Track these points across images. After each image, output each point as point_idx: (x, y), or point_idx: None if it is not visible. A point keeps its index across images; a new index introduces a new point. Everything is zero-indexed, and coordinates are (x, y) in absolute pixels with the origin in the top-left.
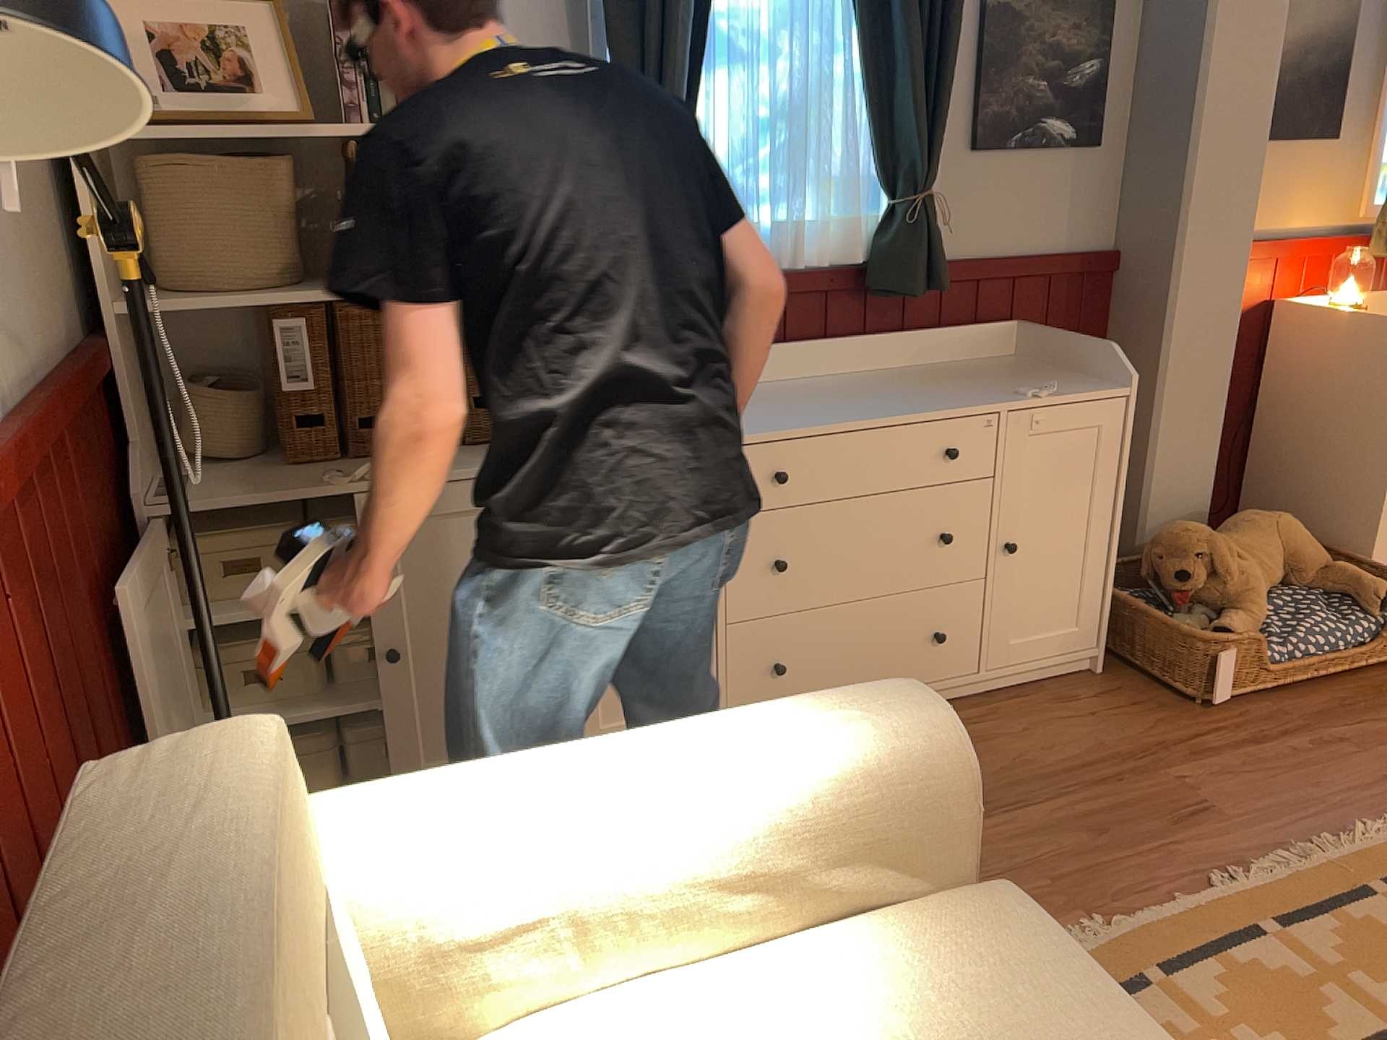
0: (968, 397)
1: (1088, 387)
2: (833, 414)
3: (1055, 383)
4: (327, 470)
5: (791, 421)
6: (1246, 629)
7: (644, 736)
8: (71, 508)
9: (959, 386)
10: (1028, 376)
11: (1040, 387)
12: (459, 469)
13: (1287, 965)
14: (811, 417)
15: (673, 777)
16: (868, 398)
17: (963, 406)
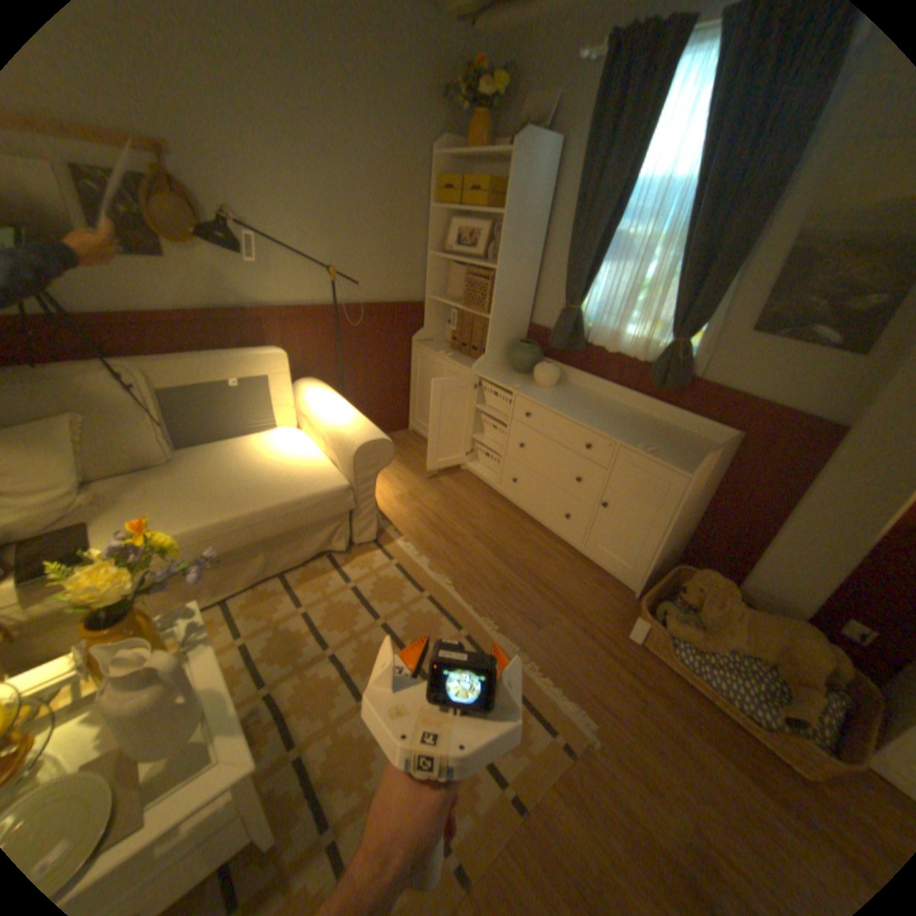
0: (621, 433)
1: (679, 463)
2: (562, 407)
3: (654, 449)
4: (448, 352)
5: (547, 400)
6: (697, 644)
7: (349, 408)
8: (375, 330)
9: (640, 432)
10: (681, 449)
11: (661, 450)
12: (461, 364)
13: (444, 634)
14: (554, 403)
15: (333, 412)
16: (596, 413)
17: (606, 432)
